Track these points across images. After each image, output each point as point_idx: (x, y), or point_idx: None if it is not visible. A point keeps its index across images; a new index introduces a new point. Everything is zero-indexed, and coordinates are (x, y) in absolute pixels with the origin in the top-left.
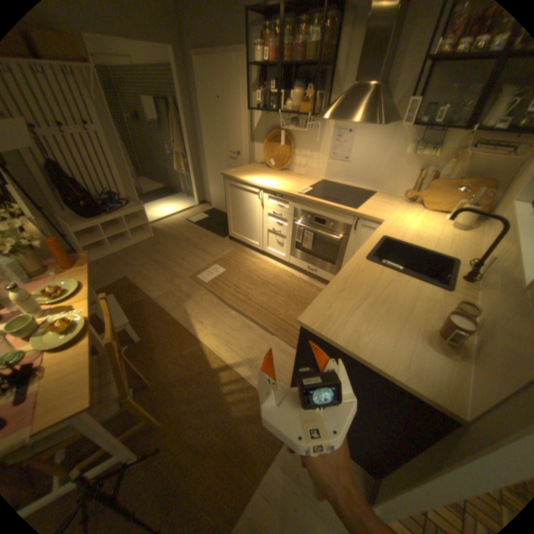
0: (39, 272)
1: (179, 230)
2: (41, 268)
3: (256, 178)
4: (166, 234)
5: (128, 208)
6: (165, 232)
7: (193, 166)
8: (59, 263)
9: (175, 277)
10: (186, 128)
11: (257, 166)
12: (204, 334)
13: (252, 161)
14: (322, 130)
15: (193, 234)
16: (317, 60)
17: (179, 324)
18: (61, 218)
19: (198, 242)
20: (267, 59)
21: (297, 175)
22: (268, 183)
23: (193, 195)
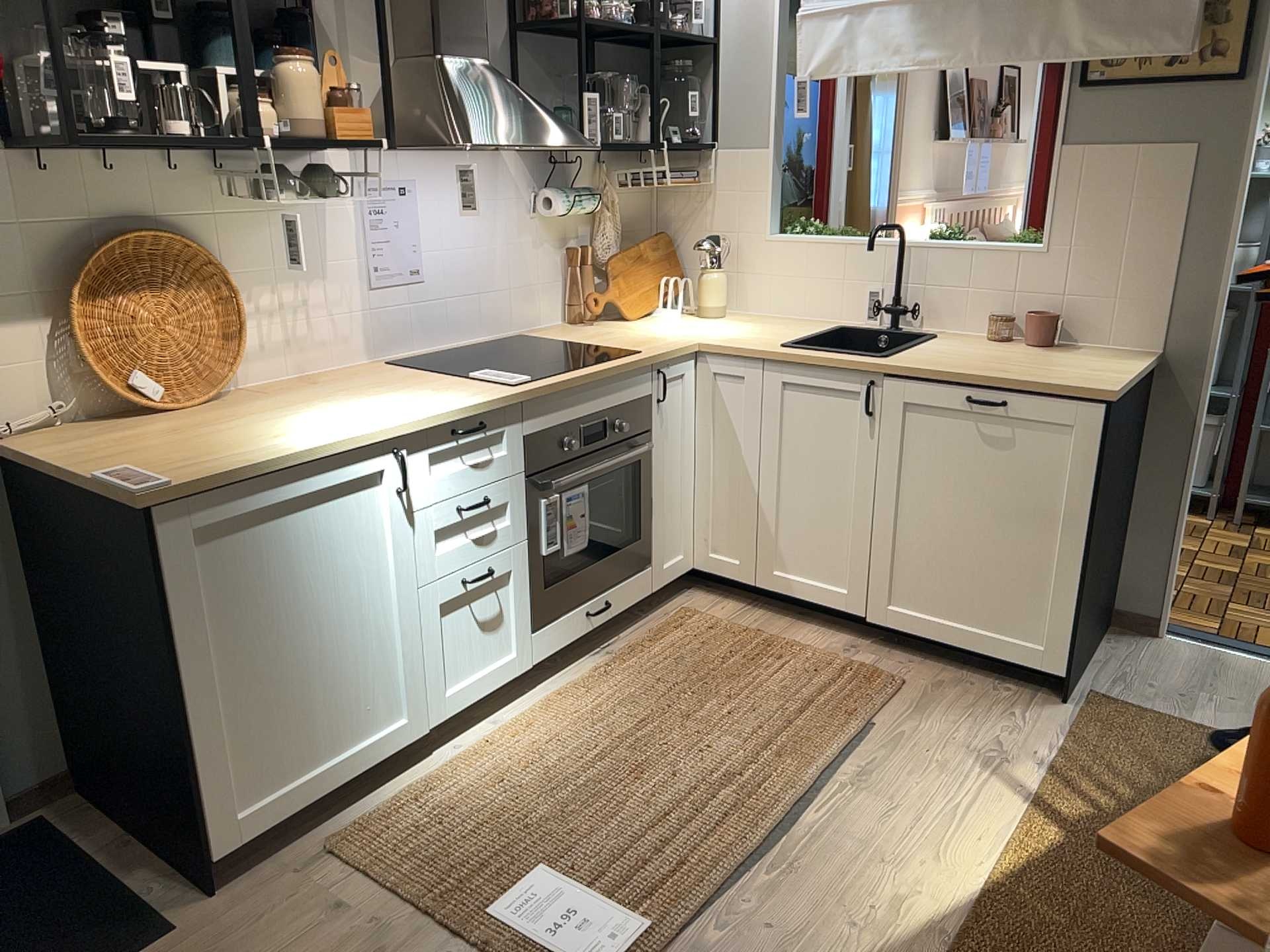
0: None
1: None
2: None
3: (307, 431)
4: None
5: None
6: None
7: None
8: None
9: None
10: None
11: (71, 436)
12: (949, 882)
13: None
14: (323, 203)
15: None
16: None
17: None
18: None
19: None
20: None
21: (300, 384)
22: (388, 414)
23: None
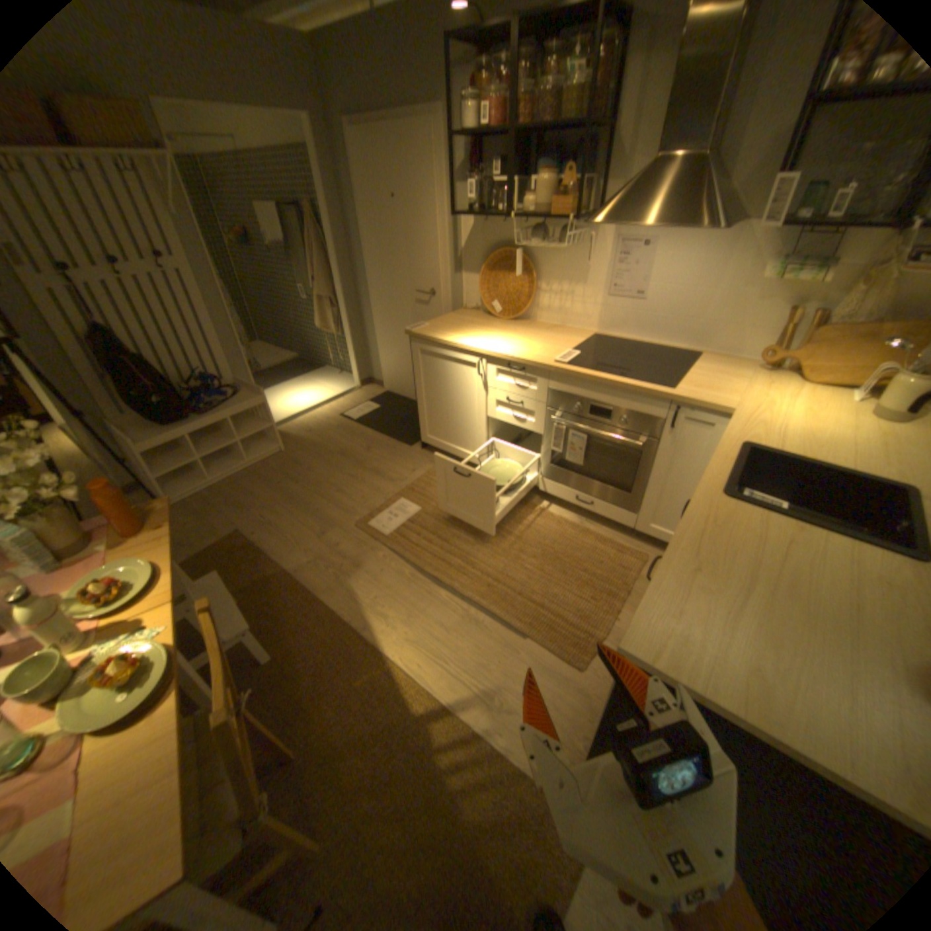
0: (79, 543)
1: (331, 436)
2: (82, 534)
3: (471, 338)
4: (306, 443)
5: (238, 402)
6: (305, 440)
7: (349, 318)
8: (117, 524)
9: (328, 526)
10: (337, 254)
11: (469, 314)
12: (392, 640)
13: (459, 304)
14: (592, 245)
15: (356, 441)
16: (580, 118)
17: (344, 621)
18: (118, 426)
19: (366, 456)
20: (485, 124)
21: (547, 327)
22: (497, 345)
23: (351, 369)
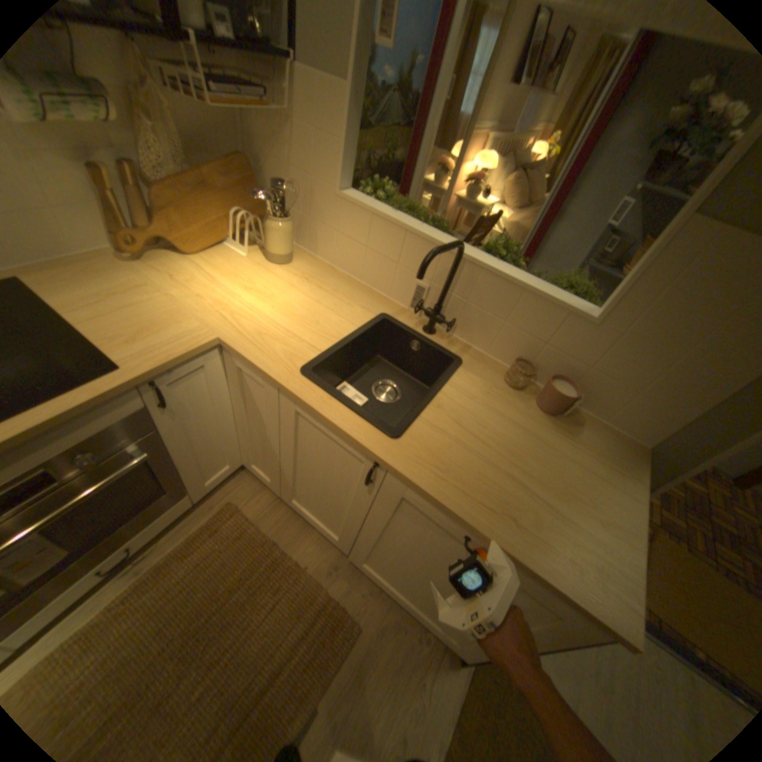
0: None
1: None
2: None
3: None
4: None
5: None
6: None
7: None
8: None
9: None
10: None
11: None
12: None
13: None
14: None
15: None
16: None
17: None
18: None
19: None
20: None
21: None
22: None
23: None
